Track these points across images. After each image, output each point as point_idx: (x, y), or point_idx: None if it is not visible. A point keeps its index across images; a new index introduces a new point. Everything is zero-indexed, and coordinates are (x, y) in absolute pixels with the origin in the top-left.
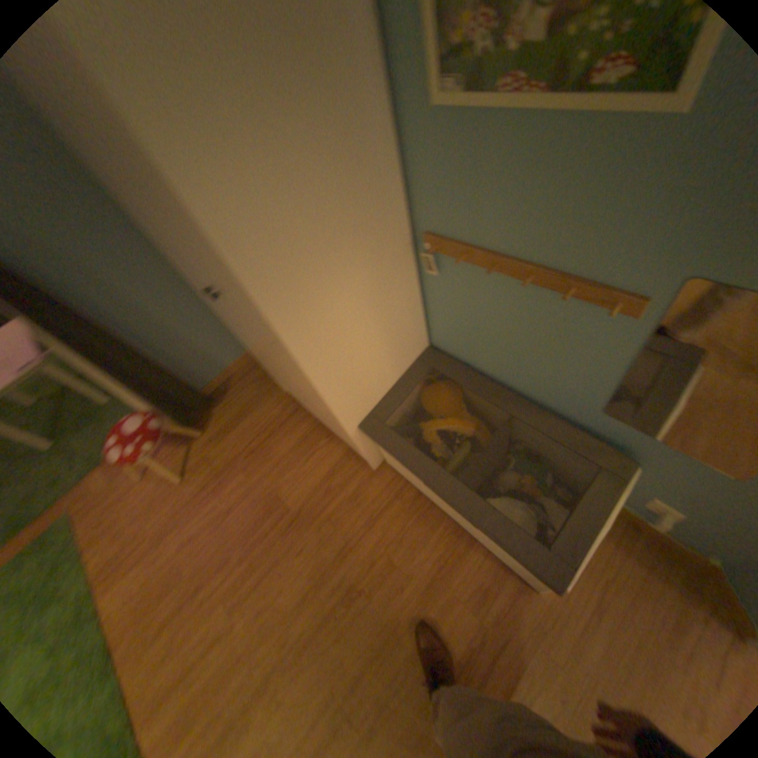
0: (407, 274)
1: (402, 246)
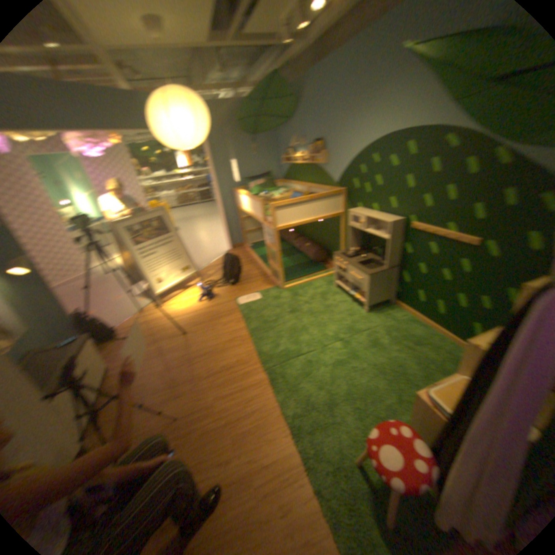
0: None
1: None
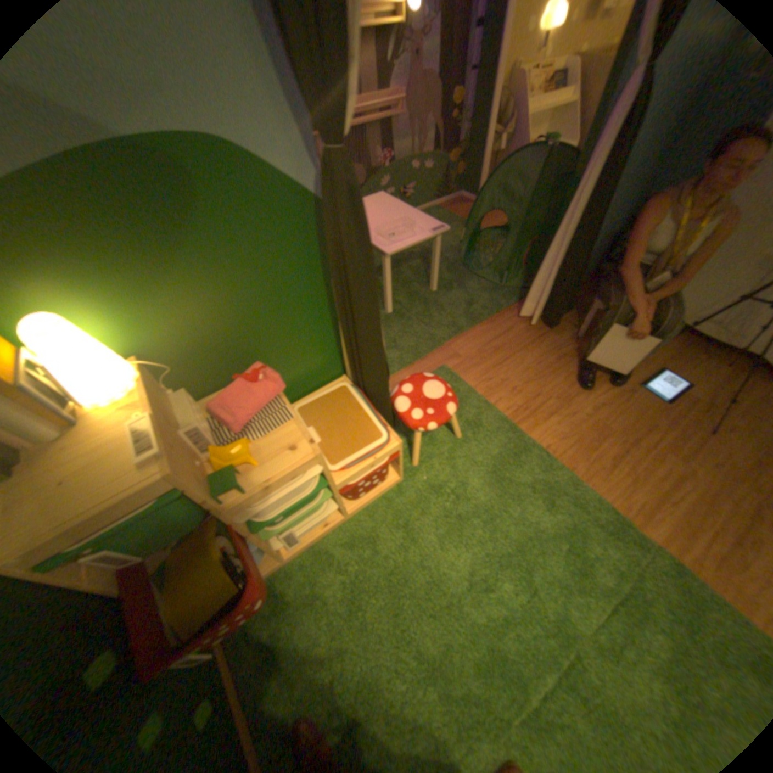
0: None
1: None
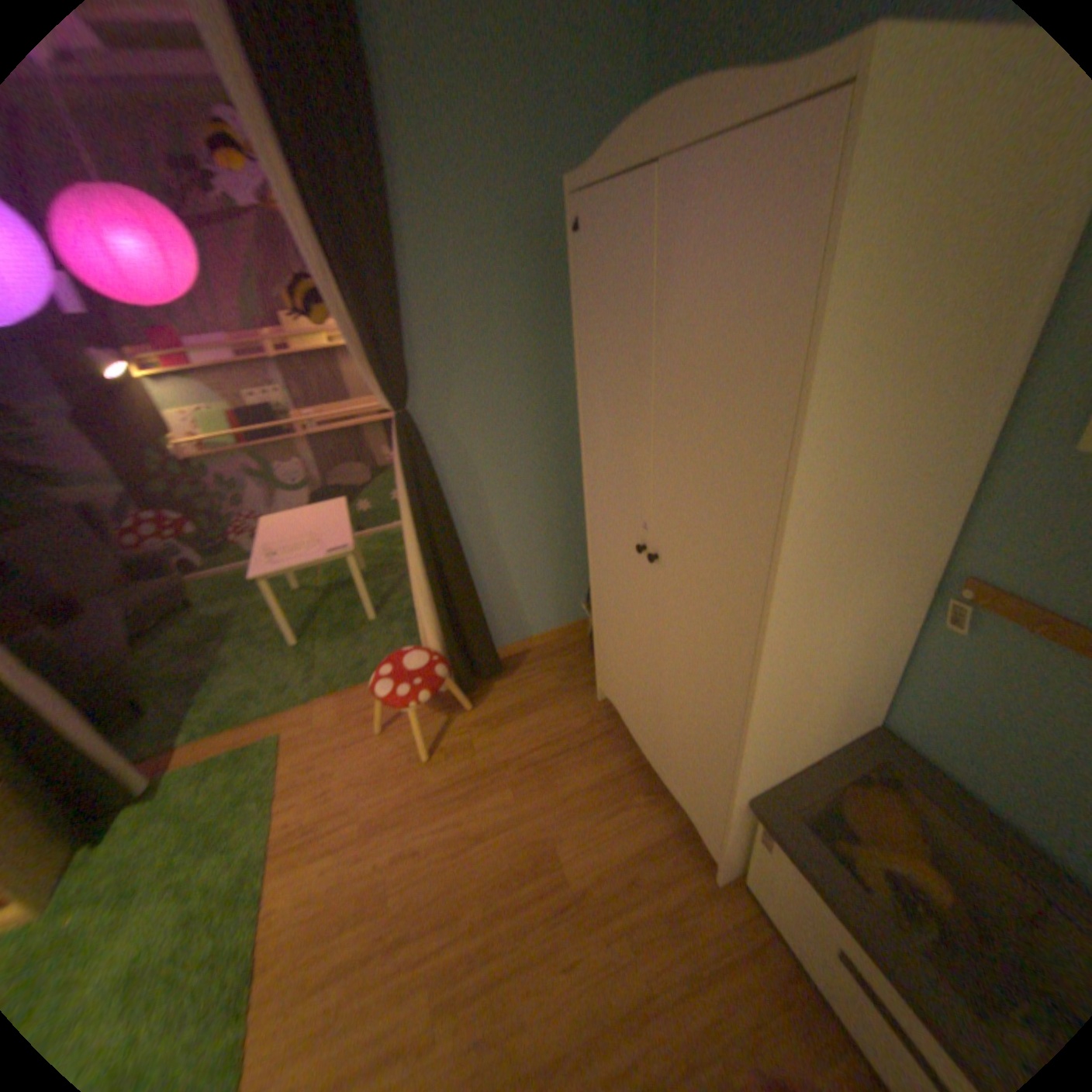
0: (913, 618)
1: (927, 583)
